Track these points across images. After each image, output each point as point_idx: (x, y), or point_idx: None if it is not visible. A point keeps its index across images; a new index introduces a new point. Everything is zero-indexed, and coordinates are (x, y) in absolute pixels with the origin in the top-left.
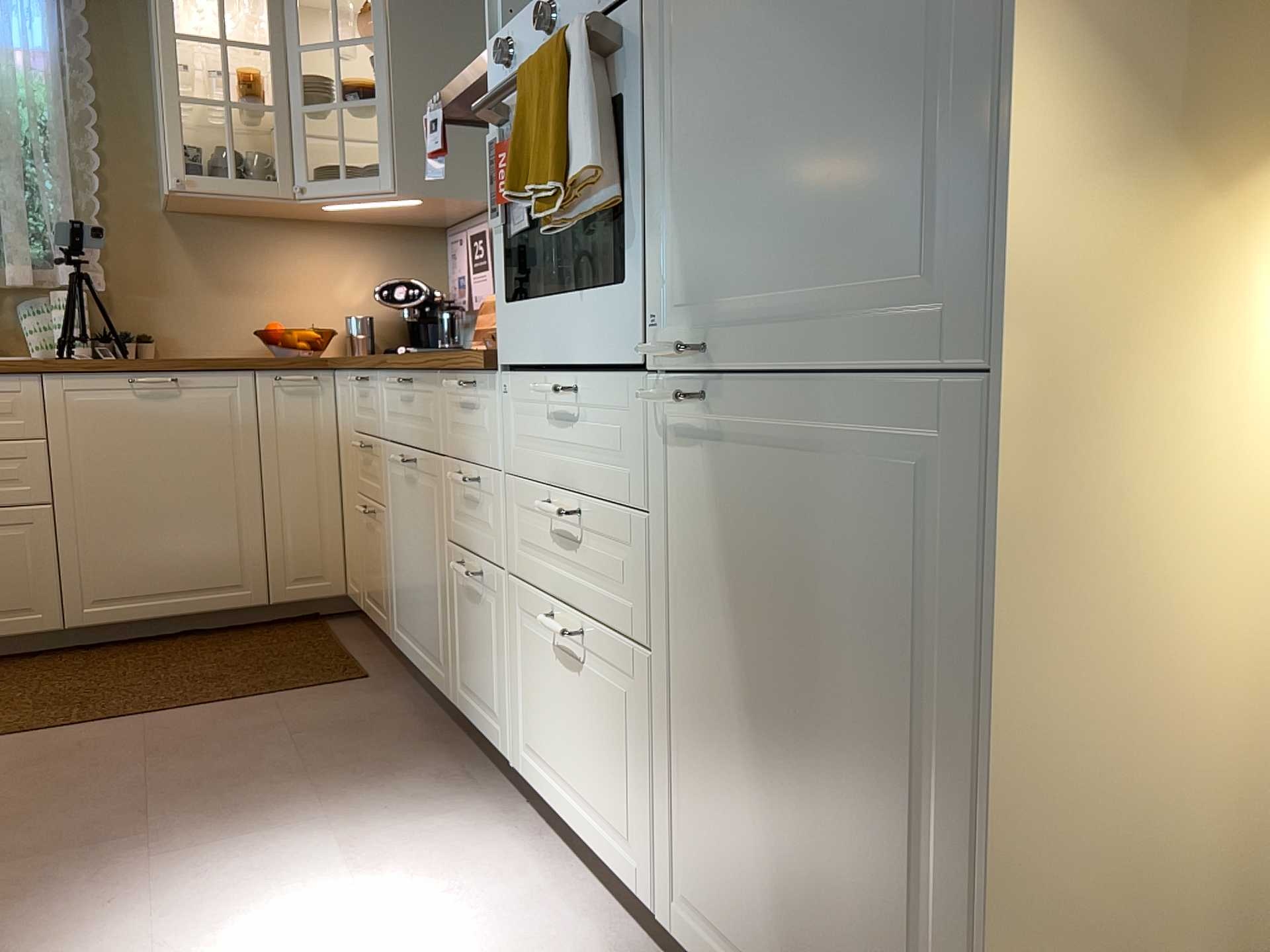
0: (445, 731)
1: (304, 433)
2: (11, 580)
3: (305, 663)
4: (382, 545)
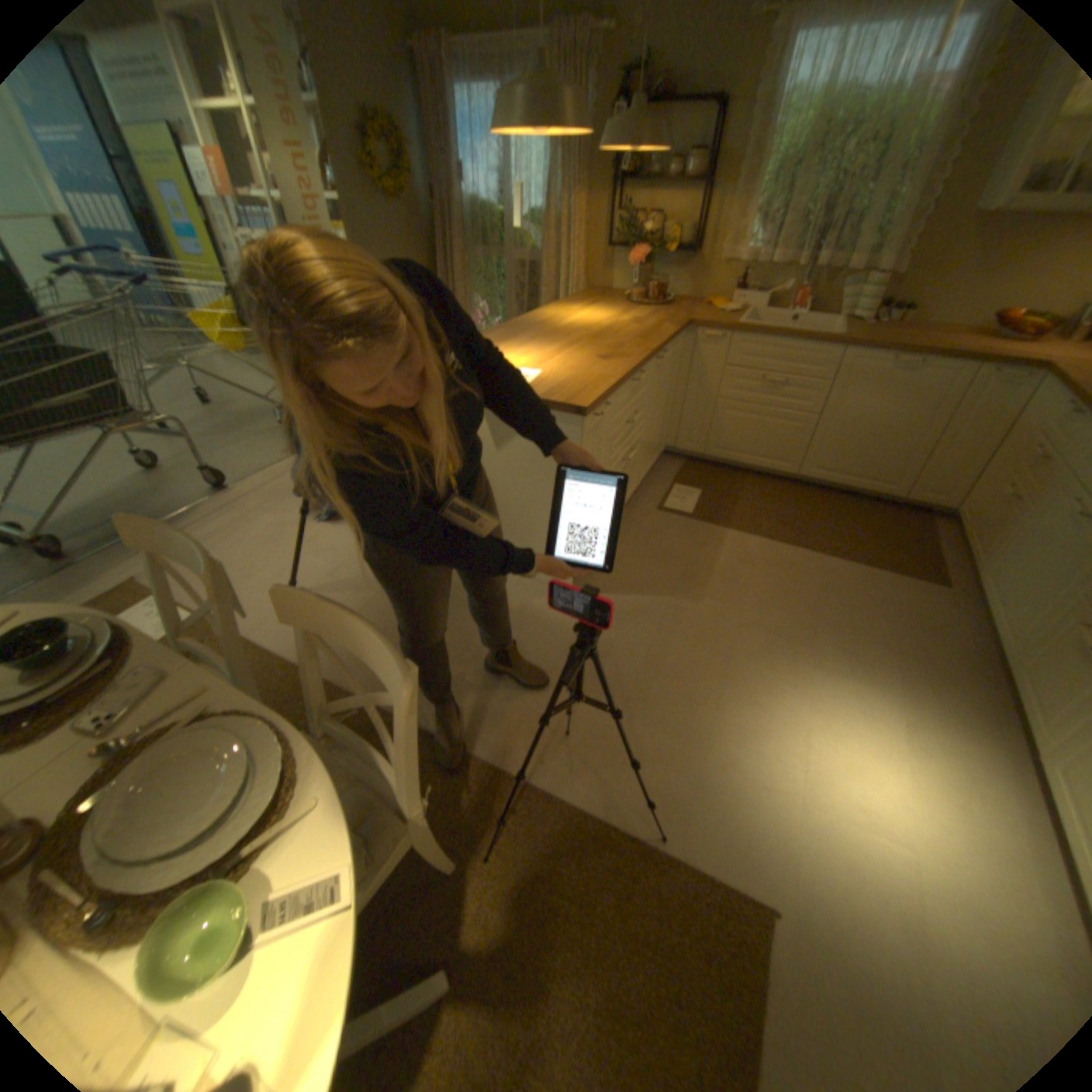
0: (991, 666)
1: (992, 410)
2: (784, 446)
3: (913, 554)
4: (1011, 524)
